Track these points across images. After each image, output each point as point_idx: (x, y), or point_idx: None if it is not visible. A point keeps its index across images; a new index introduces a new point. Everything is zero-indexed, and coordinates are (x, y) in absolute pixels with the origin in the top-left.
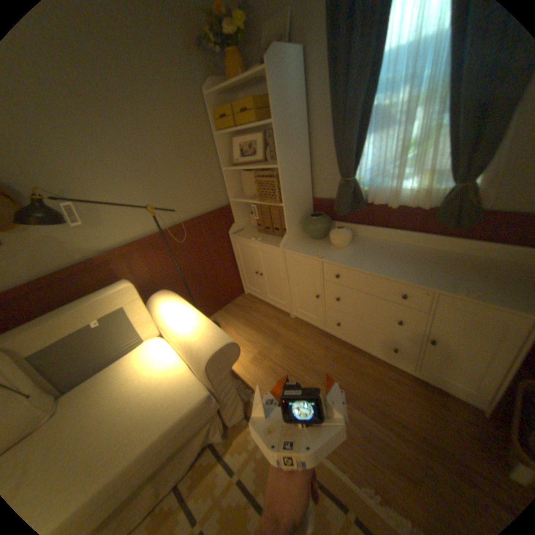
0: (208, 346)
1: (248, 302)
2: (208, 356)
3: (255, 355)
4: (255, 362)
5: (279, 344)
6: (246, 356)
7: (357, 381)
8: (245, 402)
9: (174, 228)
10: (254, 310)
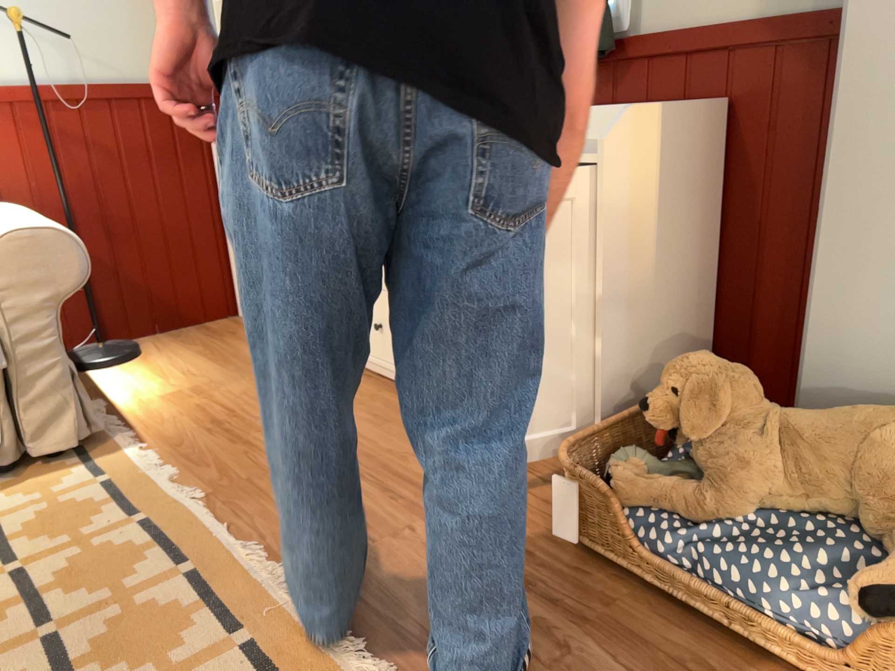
0: (13, 227)
1: (233, 328)
2: (2, 235)
3: (181, 390)
4: (172, 398)
5: (248, 380)
6: (161, 391)
7: (367, 429)
8: (94, 430)
9: (73, 93)
10: (238, 337)
